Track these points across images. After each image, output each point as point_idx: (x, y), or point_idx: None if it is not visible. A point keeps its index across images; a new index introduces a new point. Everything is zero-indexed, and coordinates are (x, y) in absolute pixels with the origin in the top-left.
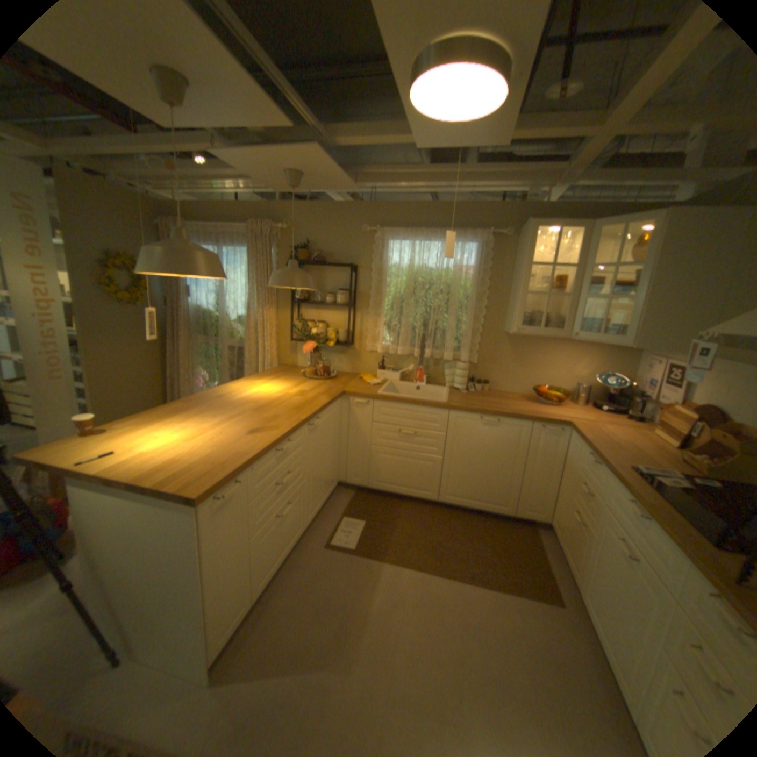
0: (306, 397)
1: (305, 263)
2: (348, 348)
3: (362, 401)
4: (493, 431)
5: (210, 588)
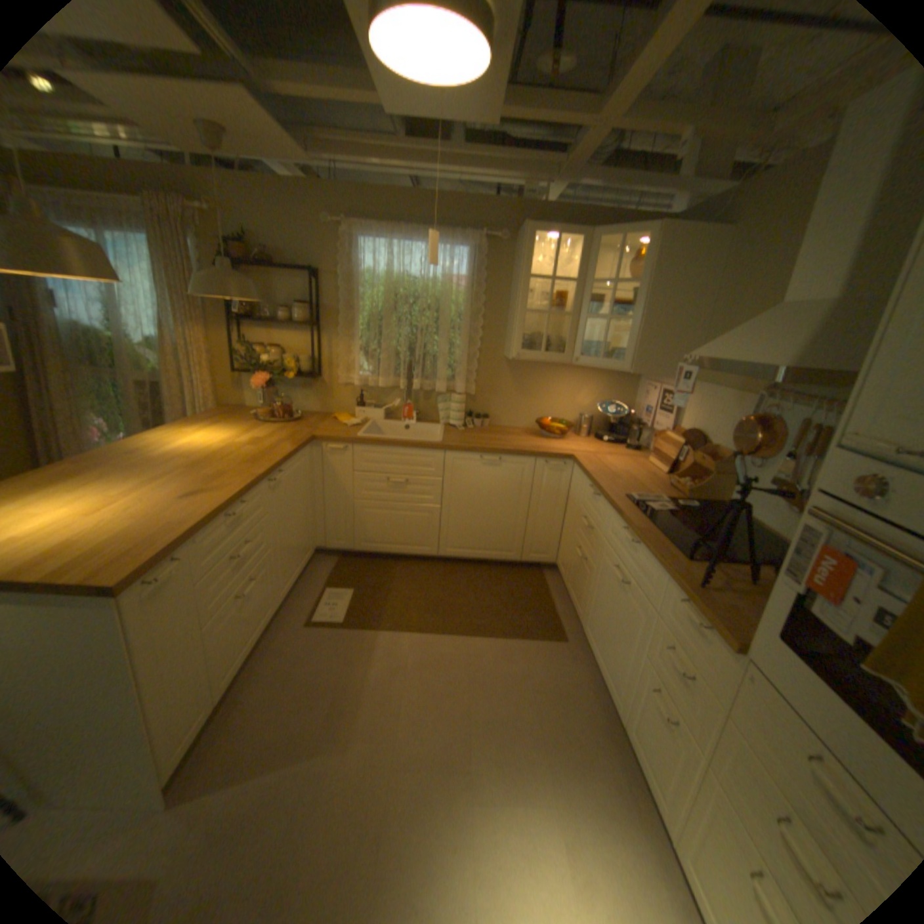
0: (262, 446)
1: (242, 262)
2: (315, 381)
3: (338, 447)
4: (494, 471)
5: (153, 695)
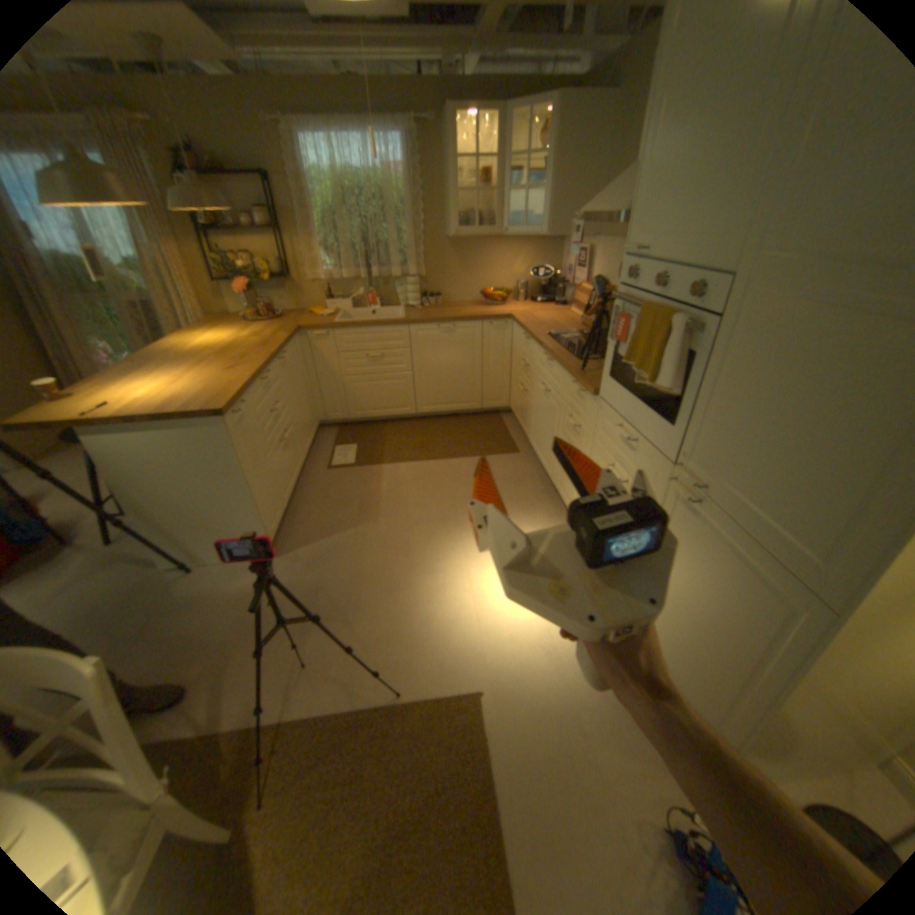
0: (264, 337)
1: (196, 173)
2: (286, 282)
3: (322, 334)
4: (450, 337)
5: (253, 486)
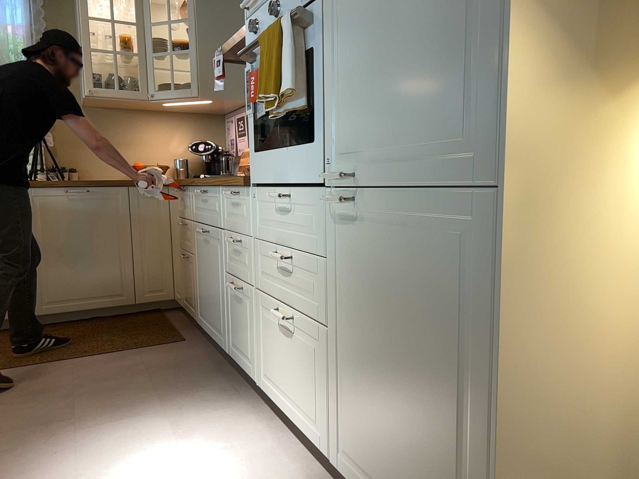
0: None
1: None
2: None
3: None
4: (84, 205)
5: None
